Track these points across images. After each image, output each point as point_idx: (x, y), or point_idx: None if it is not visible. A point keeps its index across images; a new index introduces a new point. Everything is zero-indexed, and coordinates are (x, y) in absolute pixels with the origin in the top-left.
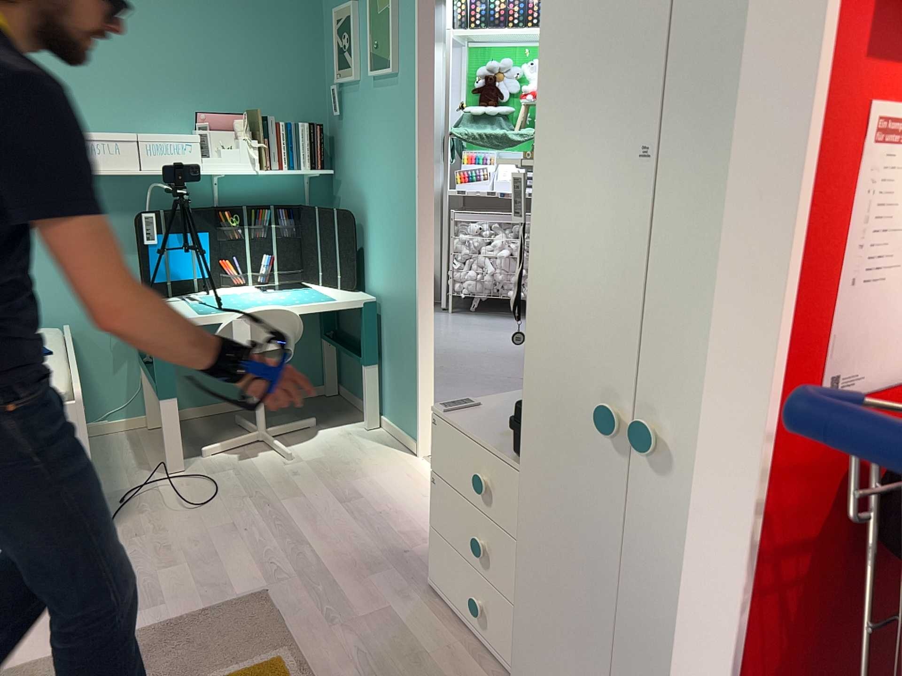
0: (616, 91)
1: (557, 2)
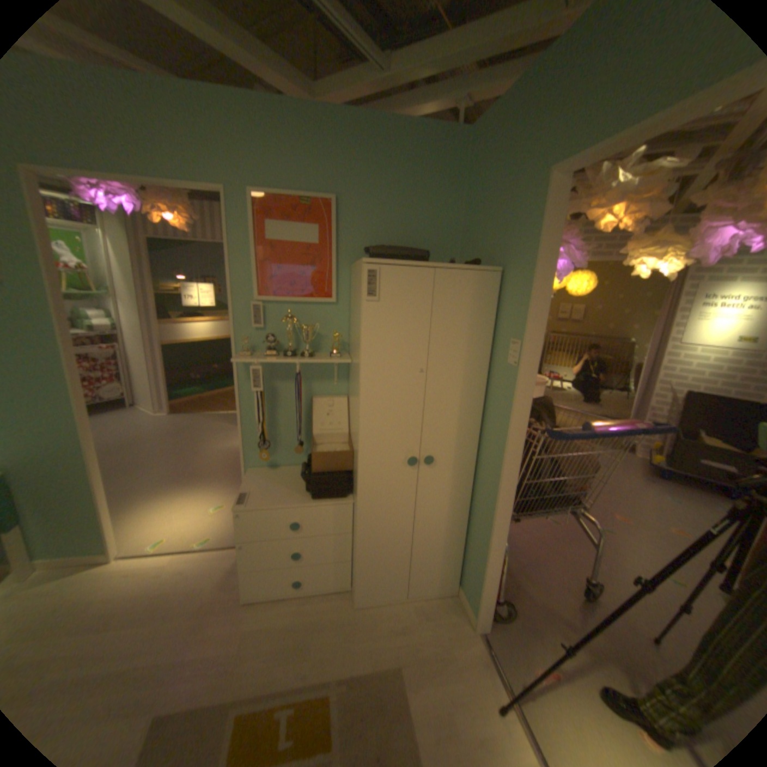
0: (408, 352)
1: (374, 316)
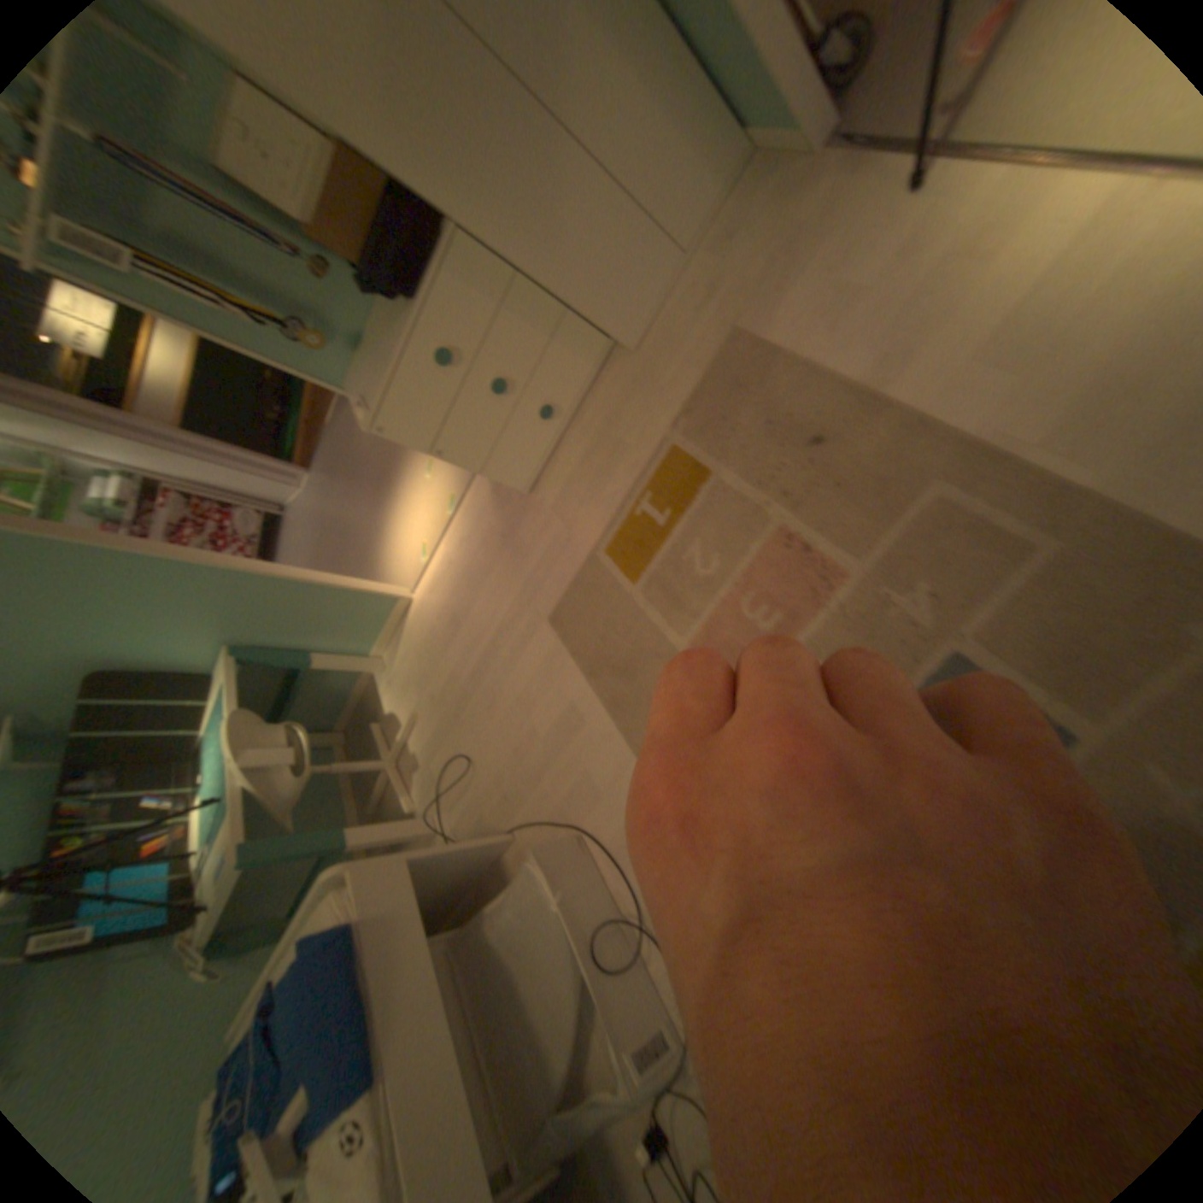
0: None
1: None
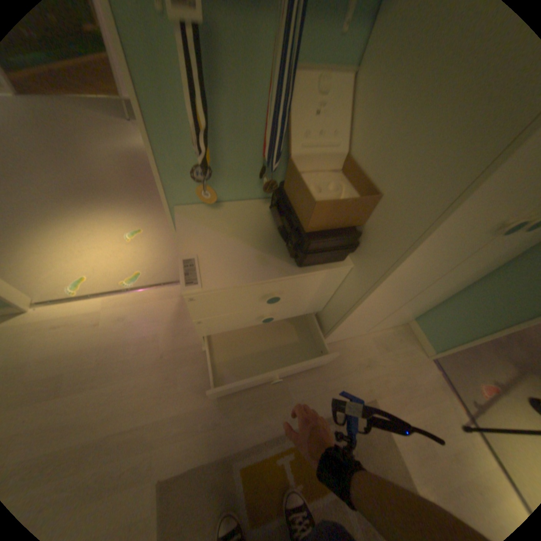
0: None
1: None
